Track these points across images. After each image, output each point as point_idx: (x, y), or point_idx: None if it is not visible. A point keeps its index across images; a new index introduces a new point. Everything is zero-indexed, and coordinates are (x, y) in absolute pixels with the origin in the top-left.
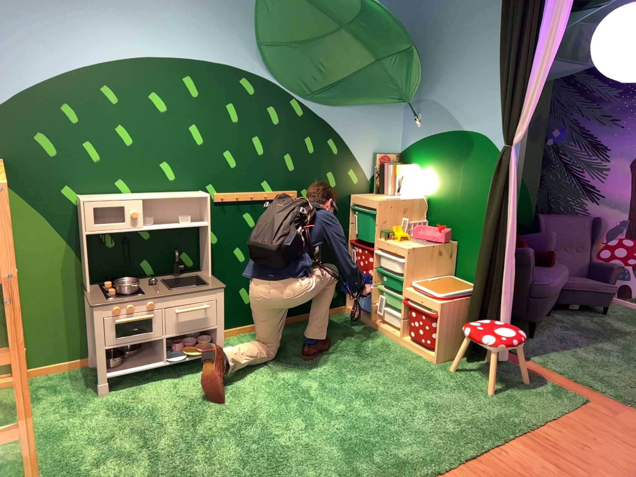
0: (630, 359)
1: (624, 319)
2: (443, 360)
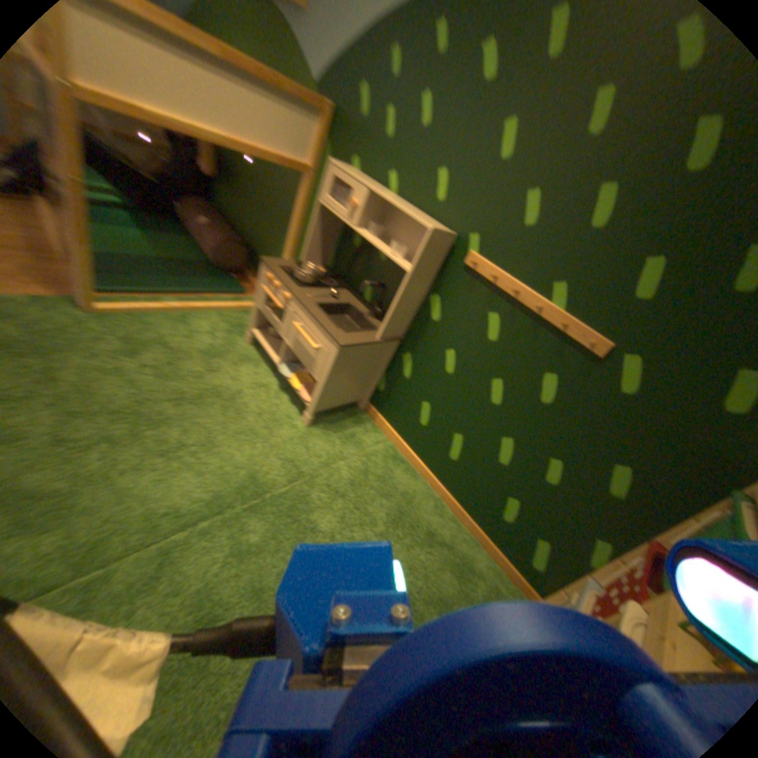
0: None
1: None
2: None
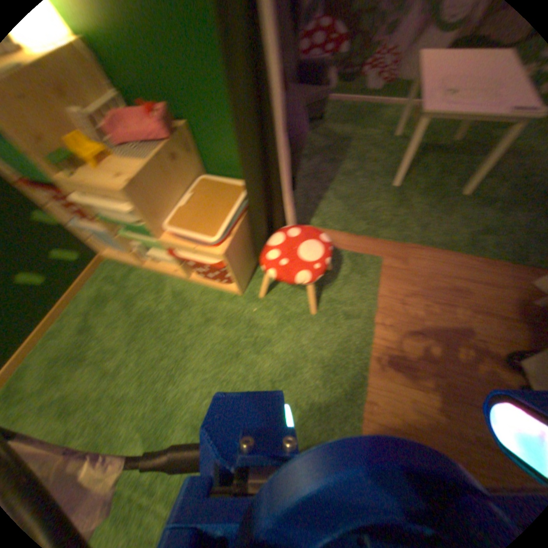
0: (377, 174)
1: (342, 118)
2: (248, 282)
